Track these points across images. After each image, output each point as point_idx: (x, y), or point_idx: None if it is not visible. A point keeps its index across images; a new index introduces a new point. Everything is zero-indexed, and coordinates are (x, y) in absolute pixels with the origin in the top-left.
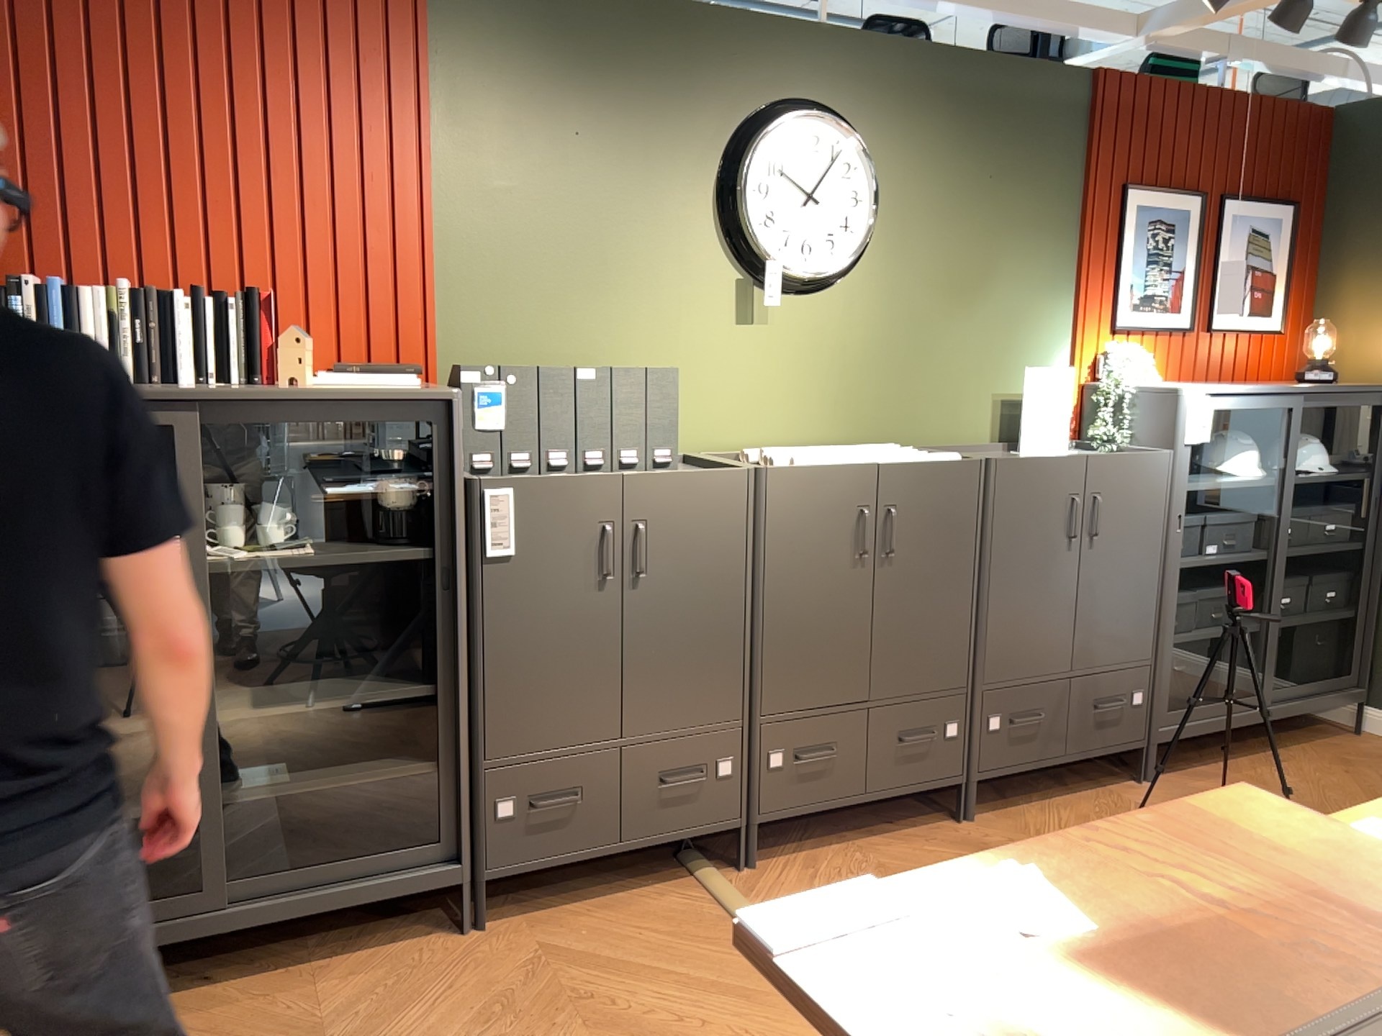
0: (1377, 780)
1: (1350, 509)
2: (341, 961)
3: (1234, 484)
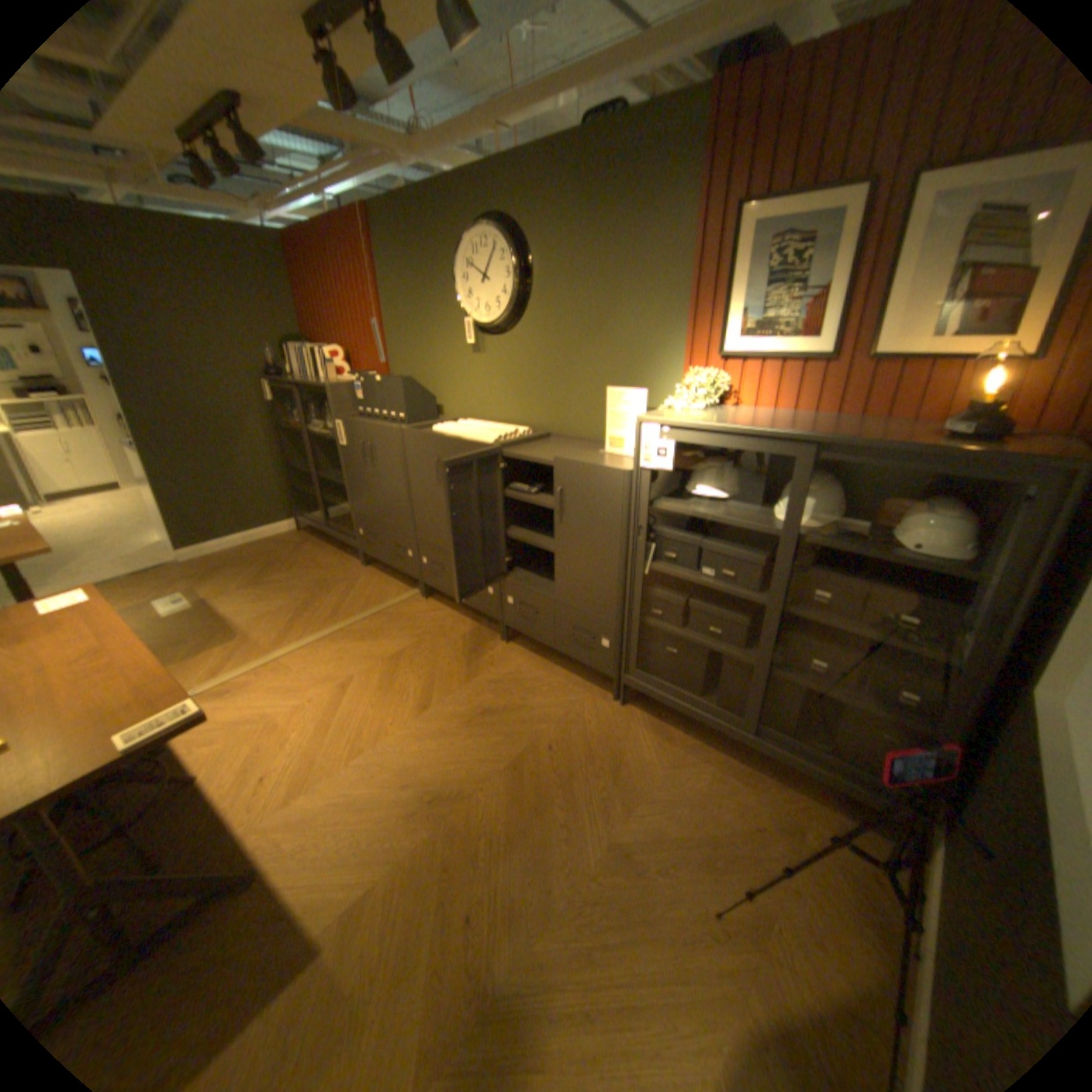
0: (758, 854)
1: (960, 614)
2: (344, 556)
3: (721, 520)
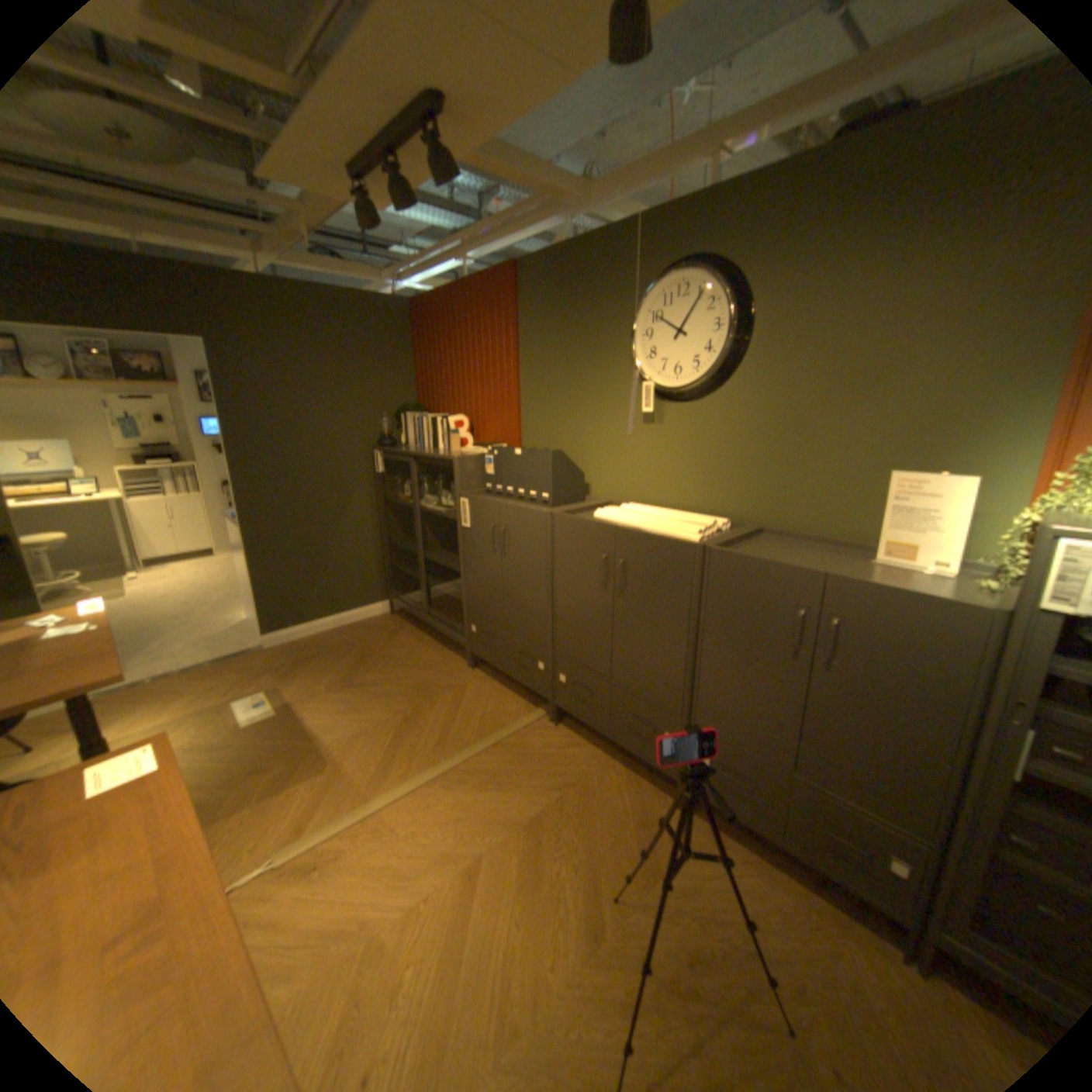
0: None
1: None
2: (447, 652)
3: None
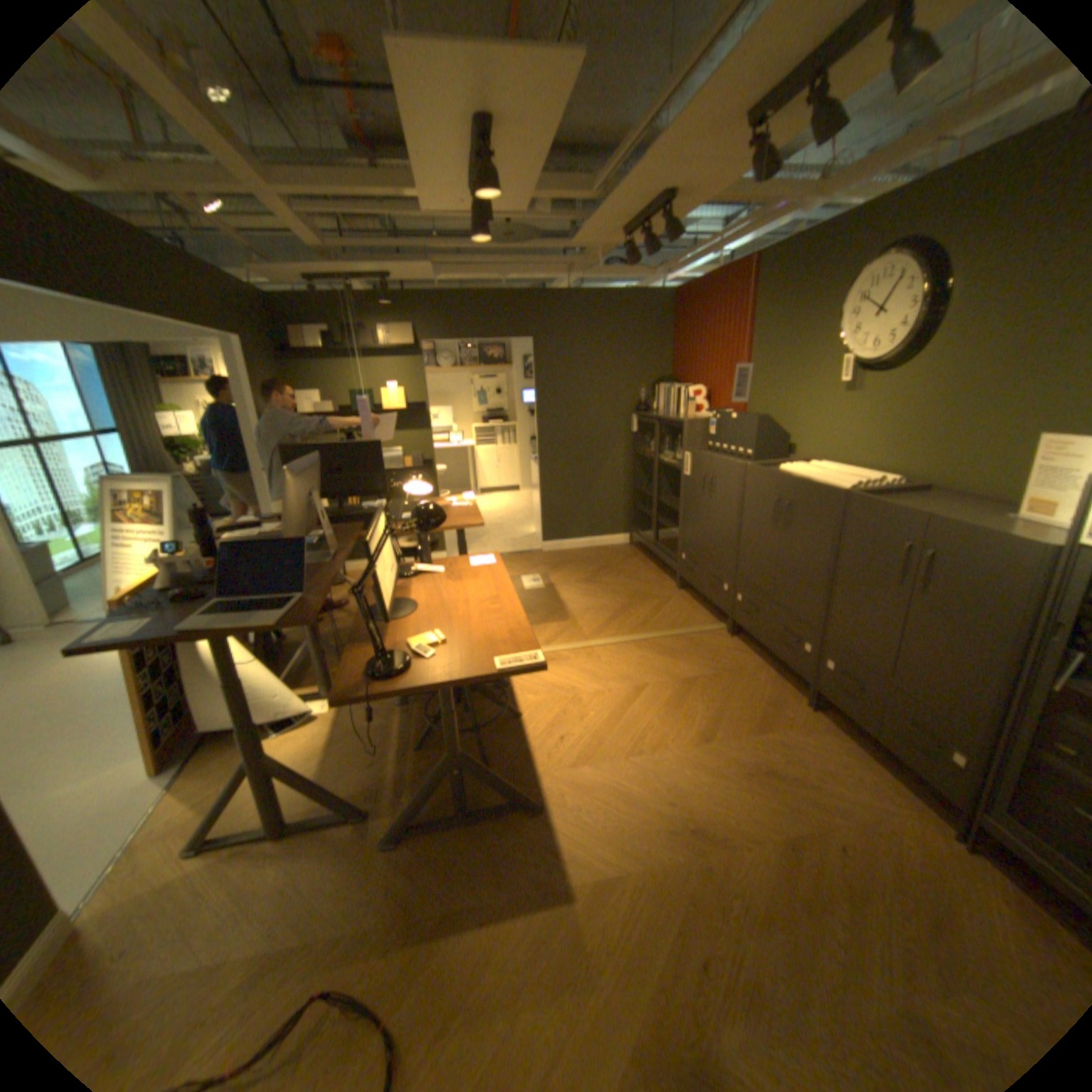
0: None
1: None
2: (663, 575)
3: None
